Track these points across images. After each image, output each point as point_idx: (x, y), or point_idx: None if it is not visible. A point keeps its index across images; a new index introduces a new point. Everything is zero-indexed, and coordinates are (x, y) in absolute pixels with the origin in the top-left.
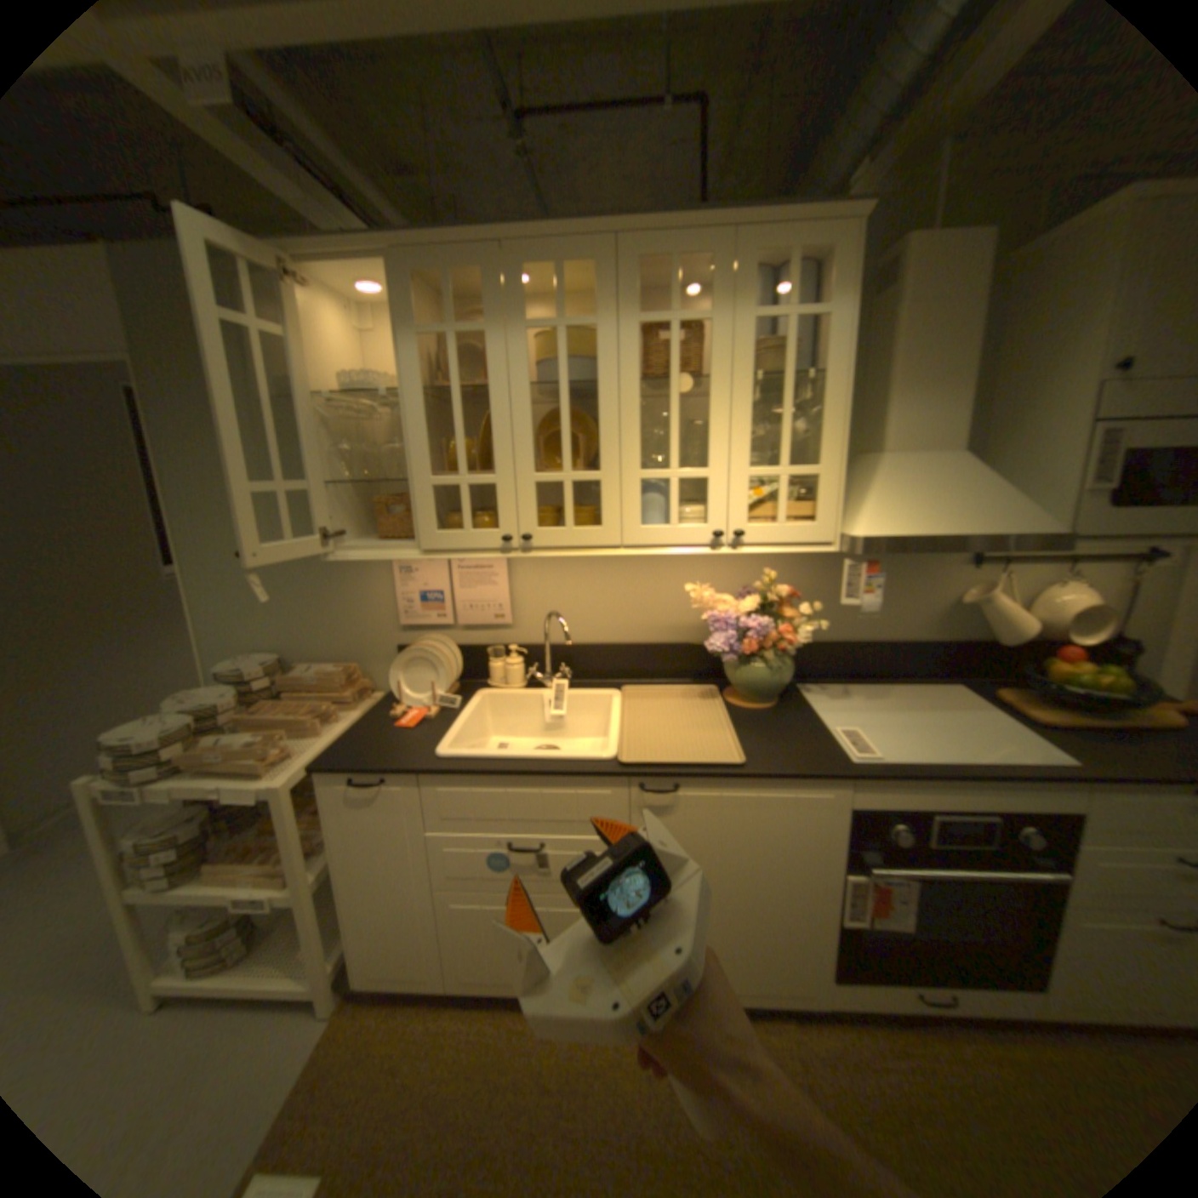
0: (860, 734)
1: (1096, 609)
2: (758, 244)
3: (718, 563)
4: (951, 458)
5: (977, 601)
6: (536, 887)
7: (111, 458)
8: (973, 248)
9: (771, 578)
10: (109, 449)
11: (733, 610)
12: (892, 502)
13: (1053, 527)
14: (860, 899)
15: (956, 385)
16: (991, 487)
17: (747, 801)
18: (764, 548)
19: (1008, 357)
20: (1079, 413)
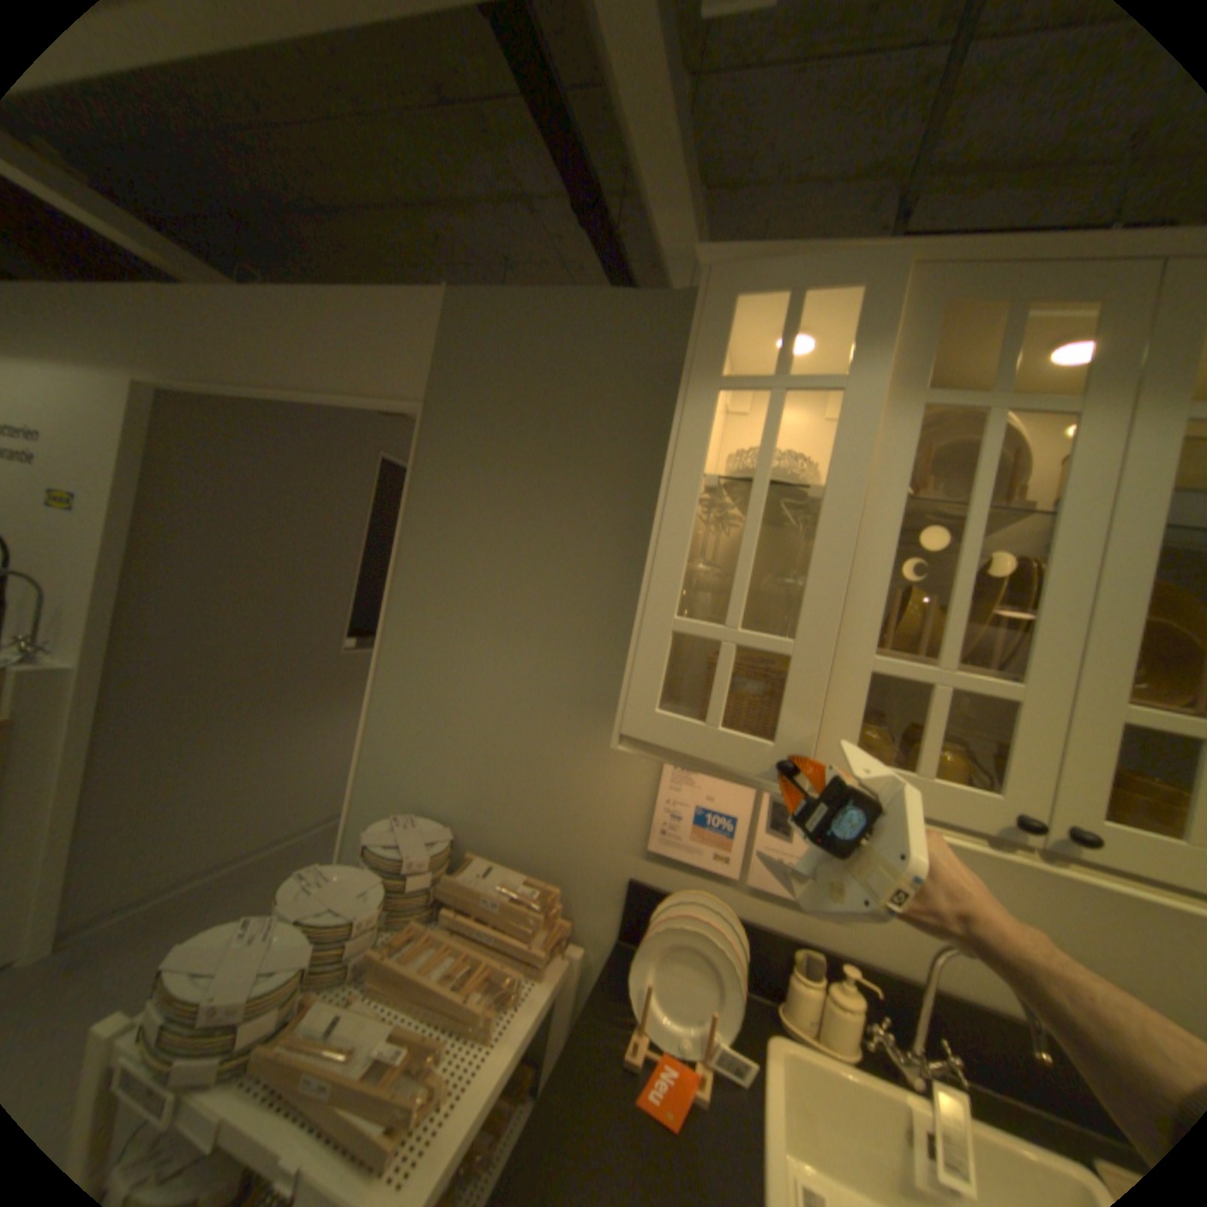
0: None
1: None
2: None
3: None
4: None
5: None
6: None
7: (343, 519)
8: None
9: None
10: (345, 510)
11: None
12: None
13: None
14: None
15: None
16: None
17: None
18: None
19: None
20: None
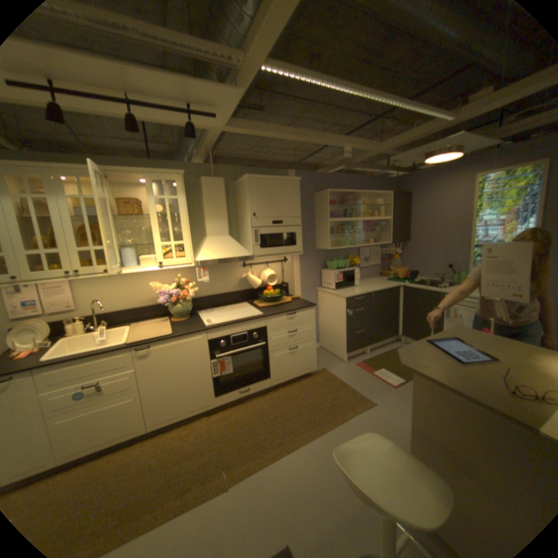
0: (210, 319)
1: (272, 275)
2: (153, 177)
3: (163, 275)
4: (224, 238)
5: (244, 277)
6: (97, 401)
7: None
8: (218, 183)
9: (179, 277)
10: None
11: (169, 289)
12: (207, 251)
13: (247, 254)
14: (215, 366)
15: (222, 218)
16: (234, 245)
17: (174, 345)
18: (171, 267)
19: (238, 210)
20: (249, 226)
